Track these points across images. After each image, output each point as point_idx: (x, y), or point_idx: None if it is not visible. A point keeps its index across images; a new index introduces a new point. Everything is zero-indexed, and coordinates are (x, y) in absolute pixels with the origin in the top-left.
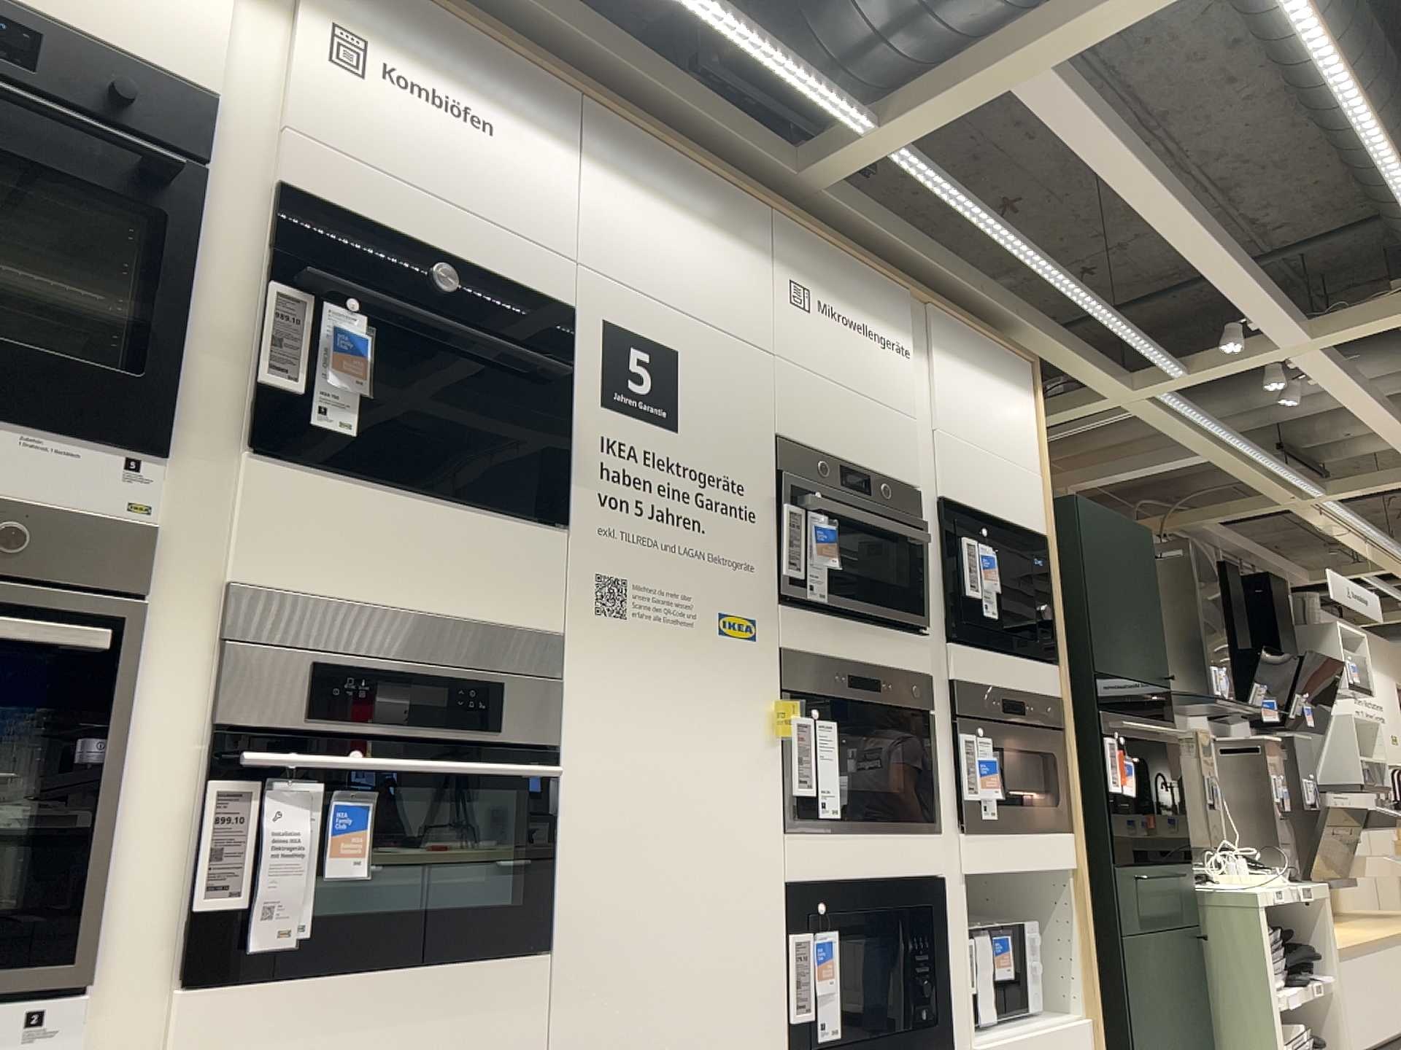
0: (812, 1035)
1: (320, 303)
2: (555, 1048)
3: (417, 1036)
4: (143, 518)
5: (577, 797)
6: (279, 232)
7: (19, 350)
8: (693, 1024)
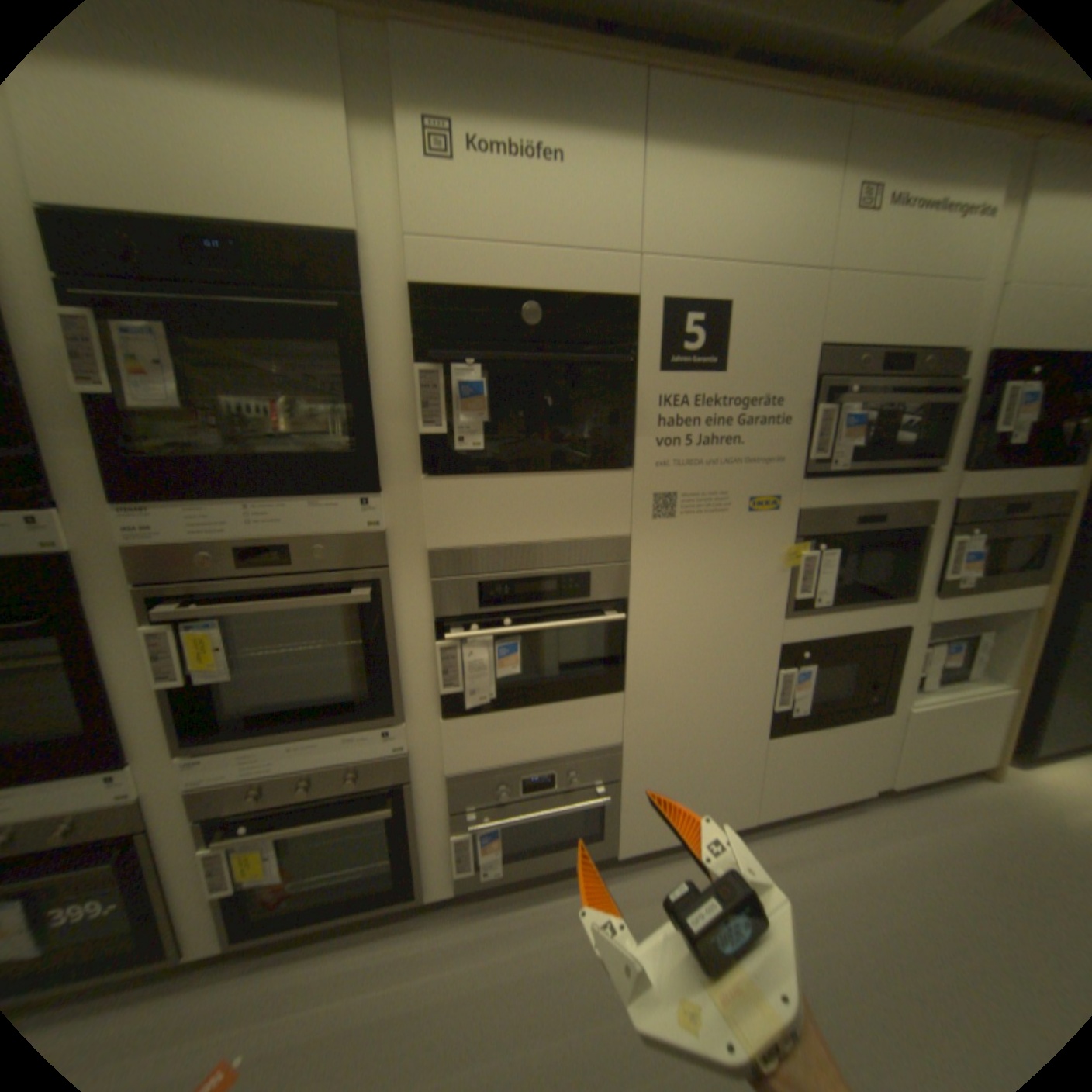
0: (787, 714)
1: (446, 369)
2: (625, 729)
3: (552, 729)
4: (376, 529)
5: (638, 621)
6: (412, 325)
7: (291, 458)
8: (708, 715)
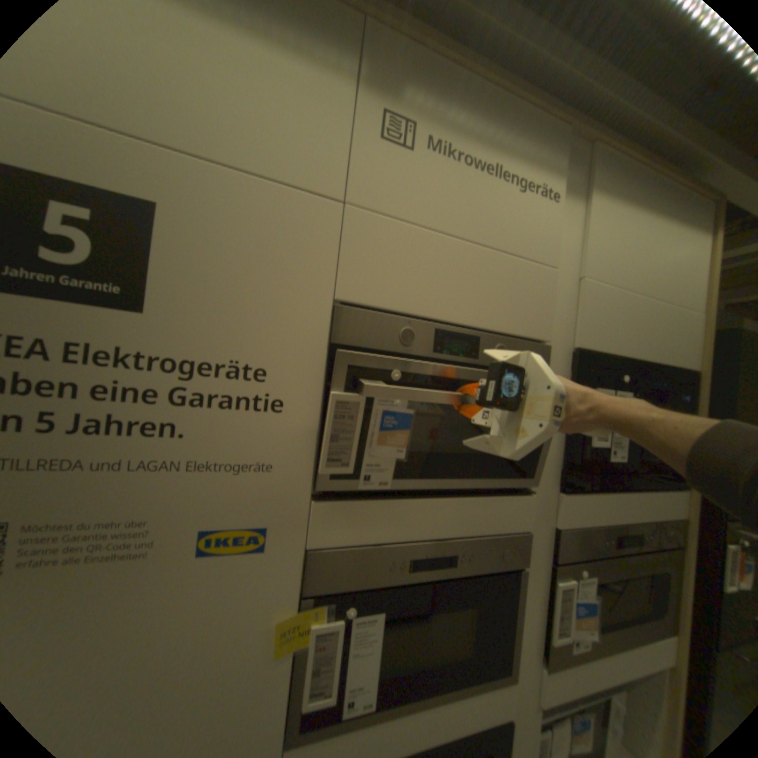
0: None
1: None
2: None
3: None
4: None
5: None
6: None
7: None
8: None
